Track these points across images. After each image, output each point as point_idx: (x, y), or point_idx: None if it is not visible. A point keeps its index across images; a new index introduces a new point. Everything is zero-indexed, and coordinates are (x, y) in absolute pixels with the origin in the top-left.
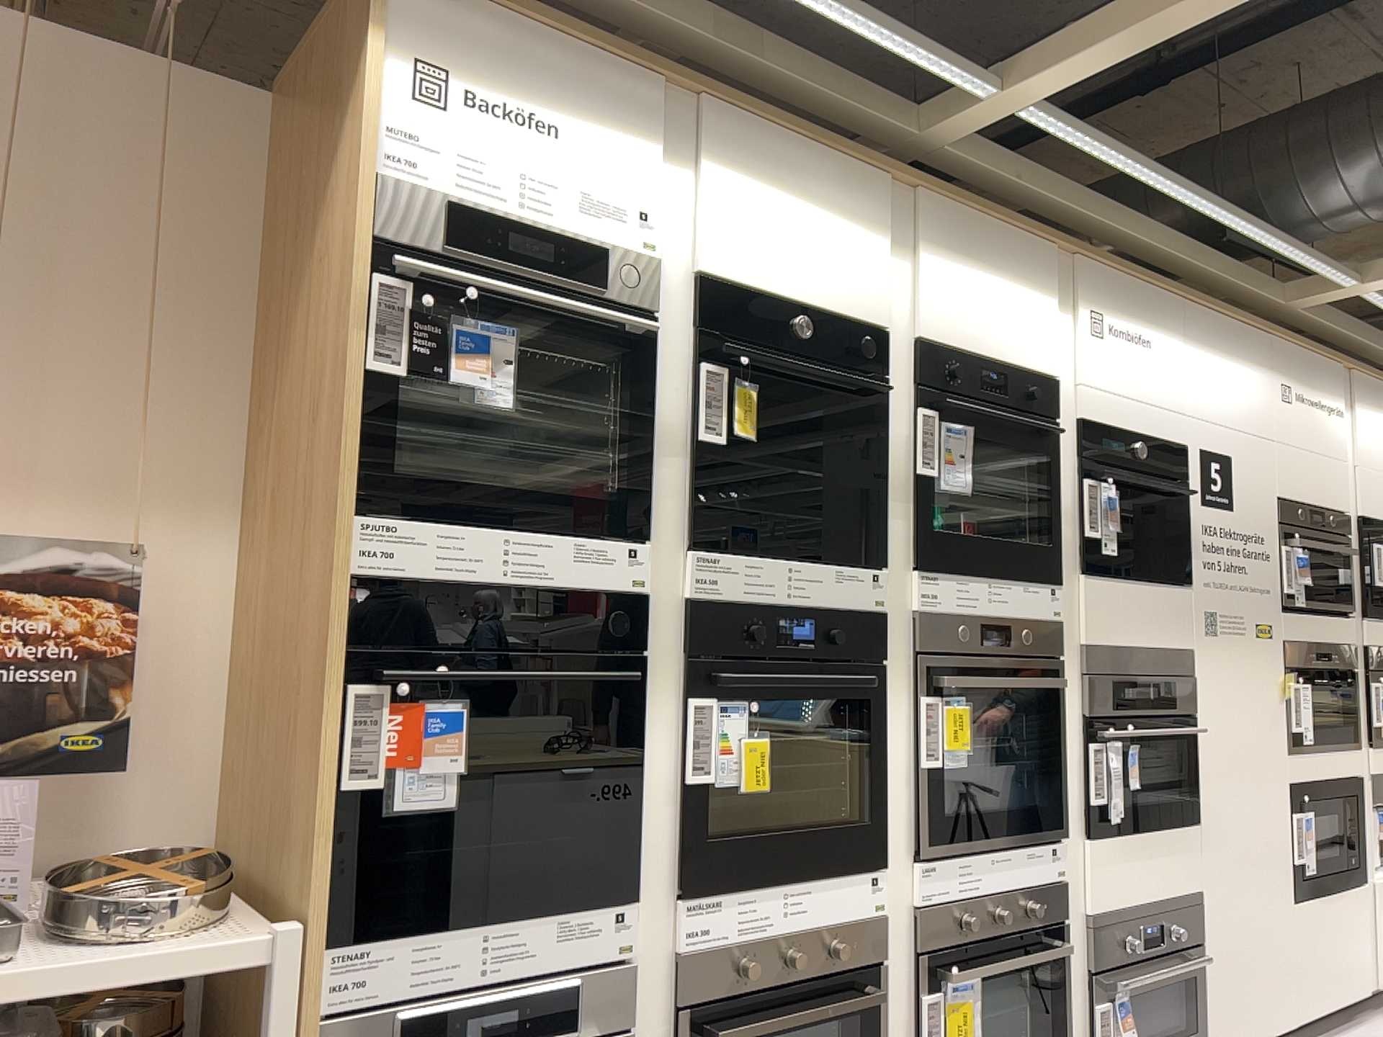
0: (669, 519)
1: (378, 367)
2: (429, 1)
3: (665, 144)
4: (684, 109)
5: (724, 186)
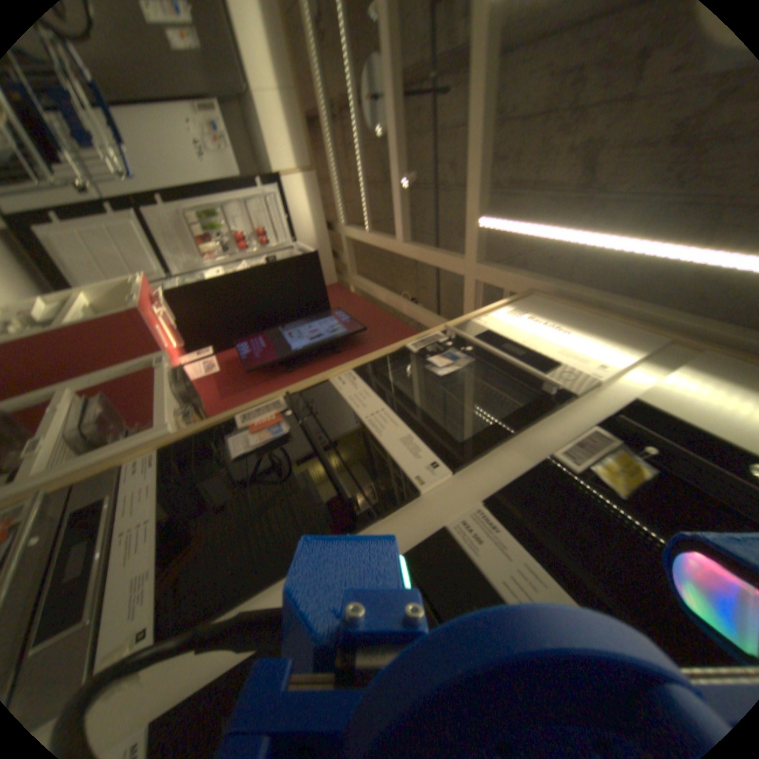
0: (485, 485)
1: (407, 352)
2: (536, 304)
3: (649, 359)
4: (682, 356)
5: (698, 382)
